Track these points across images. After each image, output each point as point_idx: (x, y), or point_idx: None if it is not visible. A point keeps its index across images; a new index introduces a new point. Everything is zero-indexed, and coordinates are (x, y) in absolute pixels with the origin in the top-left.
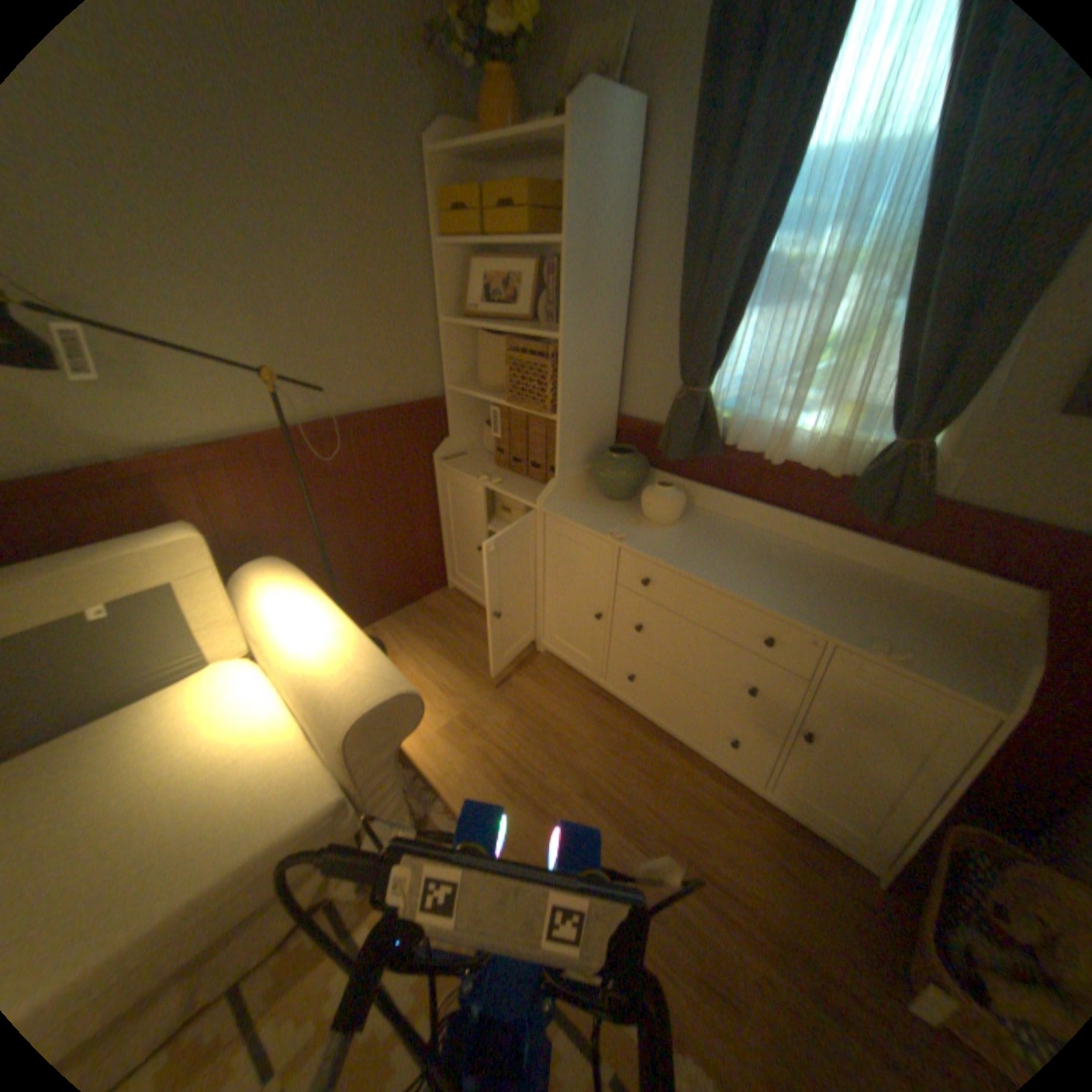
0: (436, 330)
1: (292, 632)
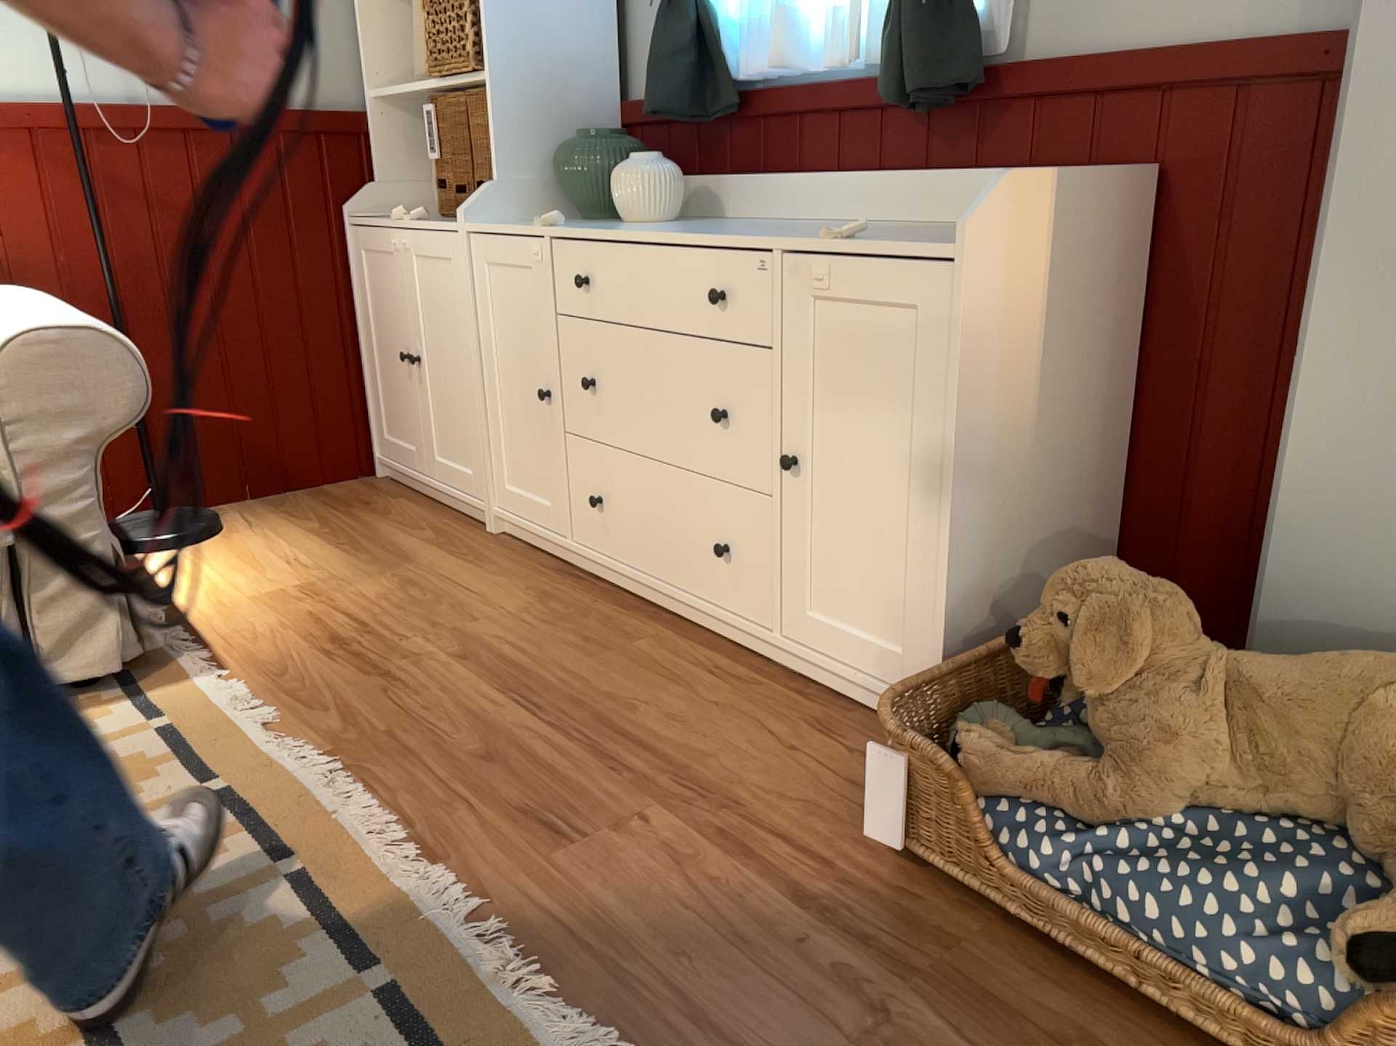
0: (352, 9)
1: None
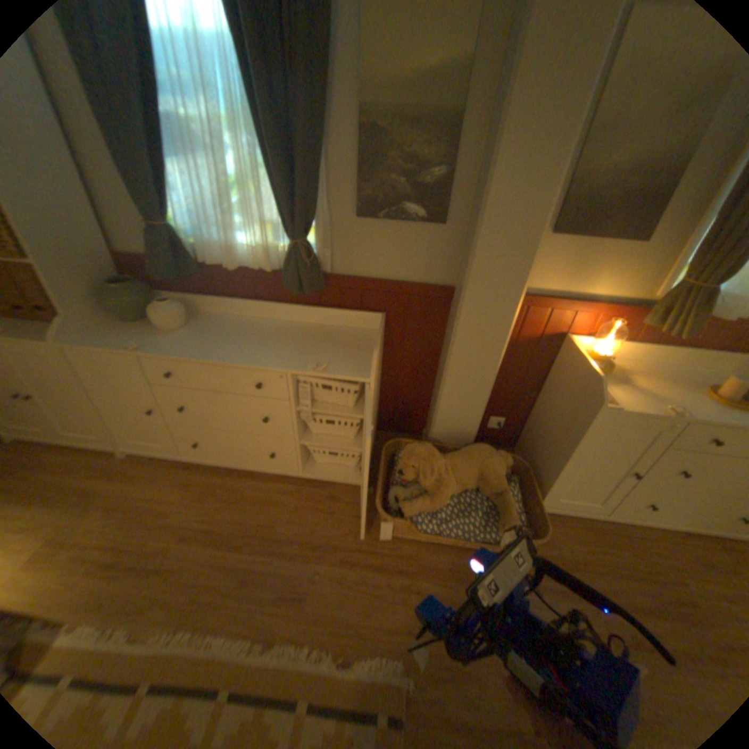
0: None
1: None
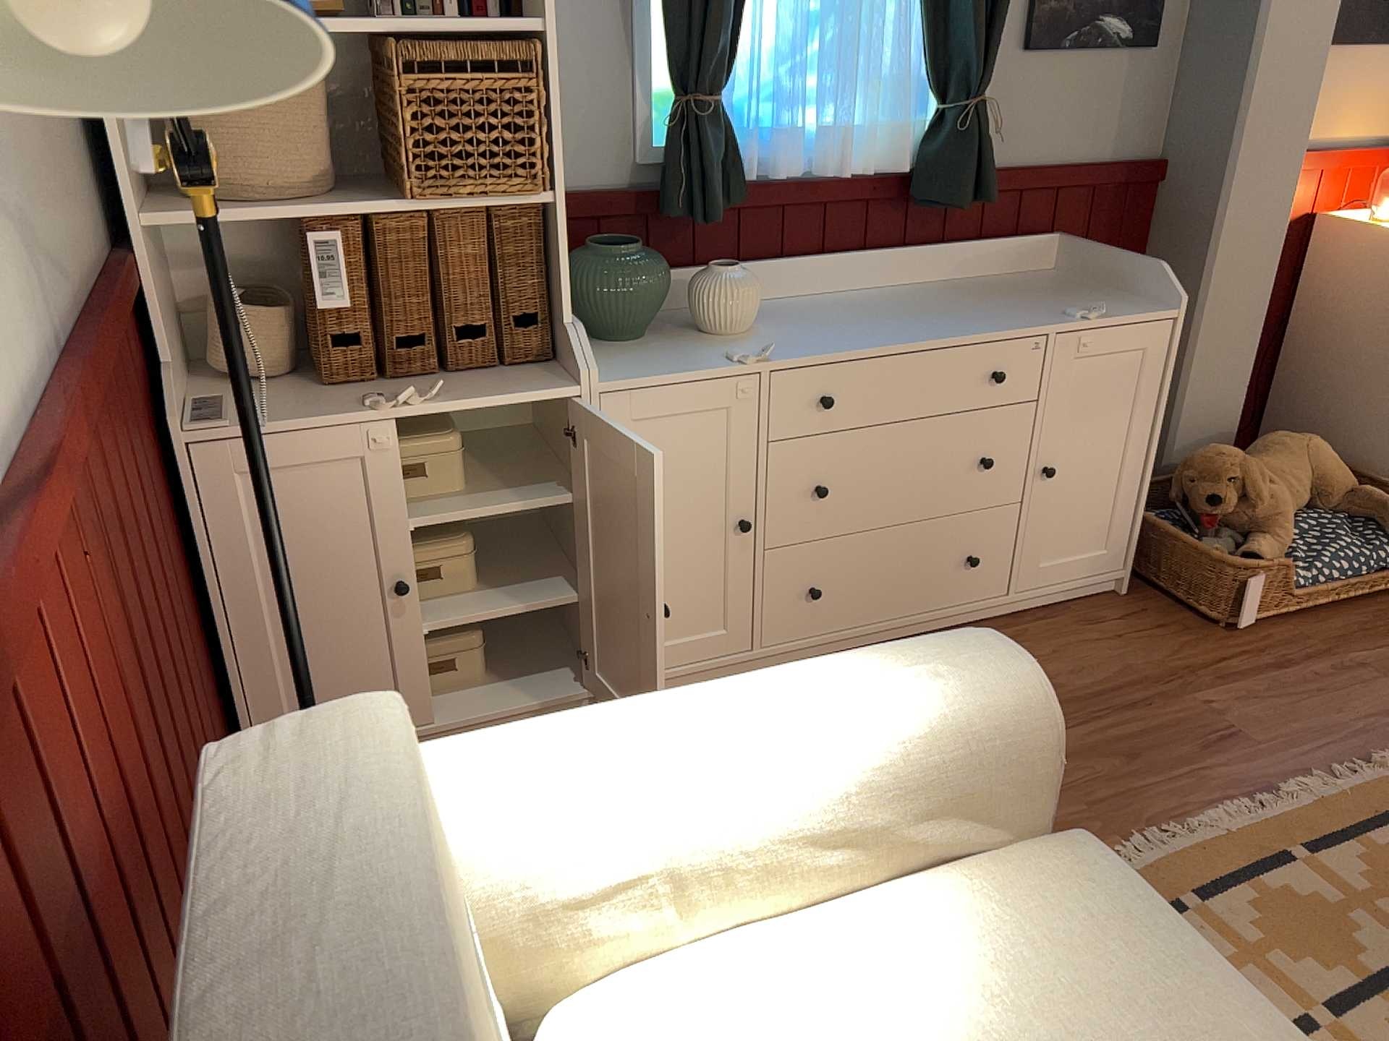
0: None
1: (719, 748)
